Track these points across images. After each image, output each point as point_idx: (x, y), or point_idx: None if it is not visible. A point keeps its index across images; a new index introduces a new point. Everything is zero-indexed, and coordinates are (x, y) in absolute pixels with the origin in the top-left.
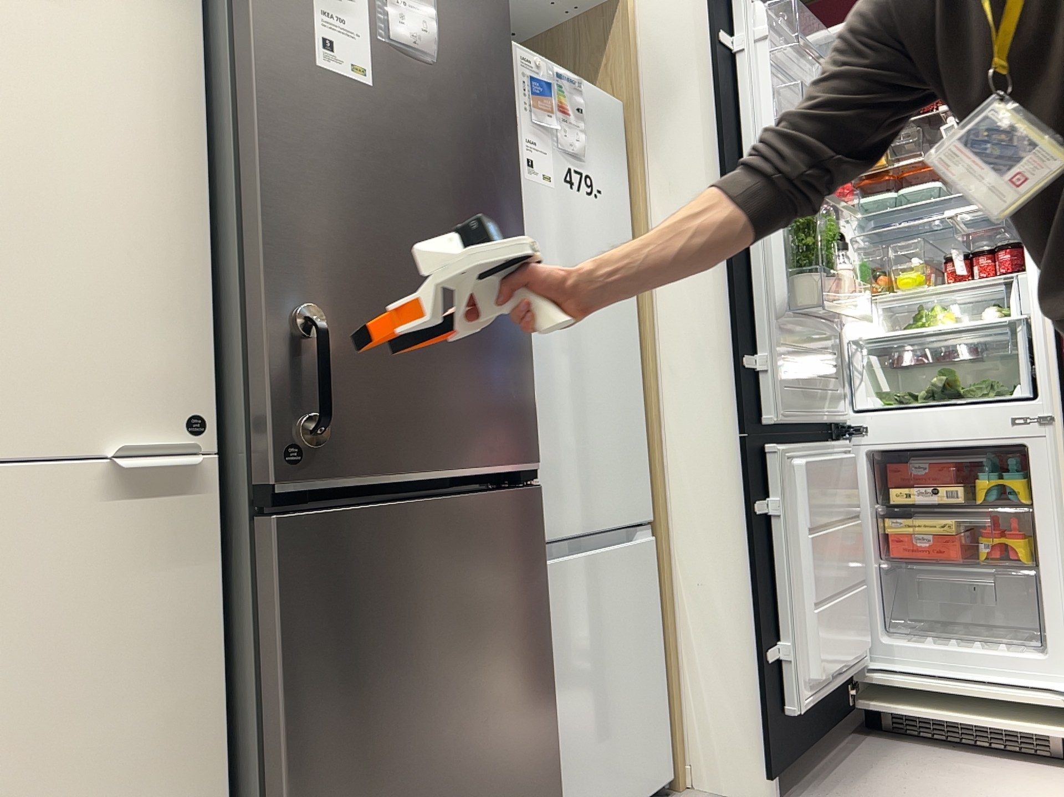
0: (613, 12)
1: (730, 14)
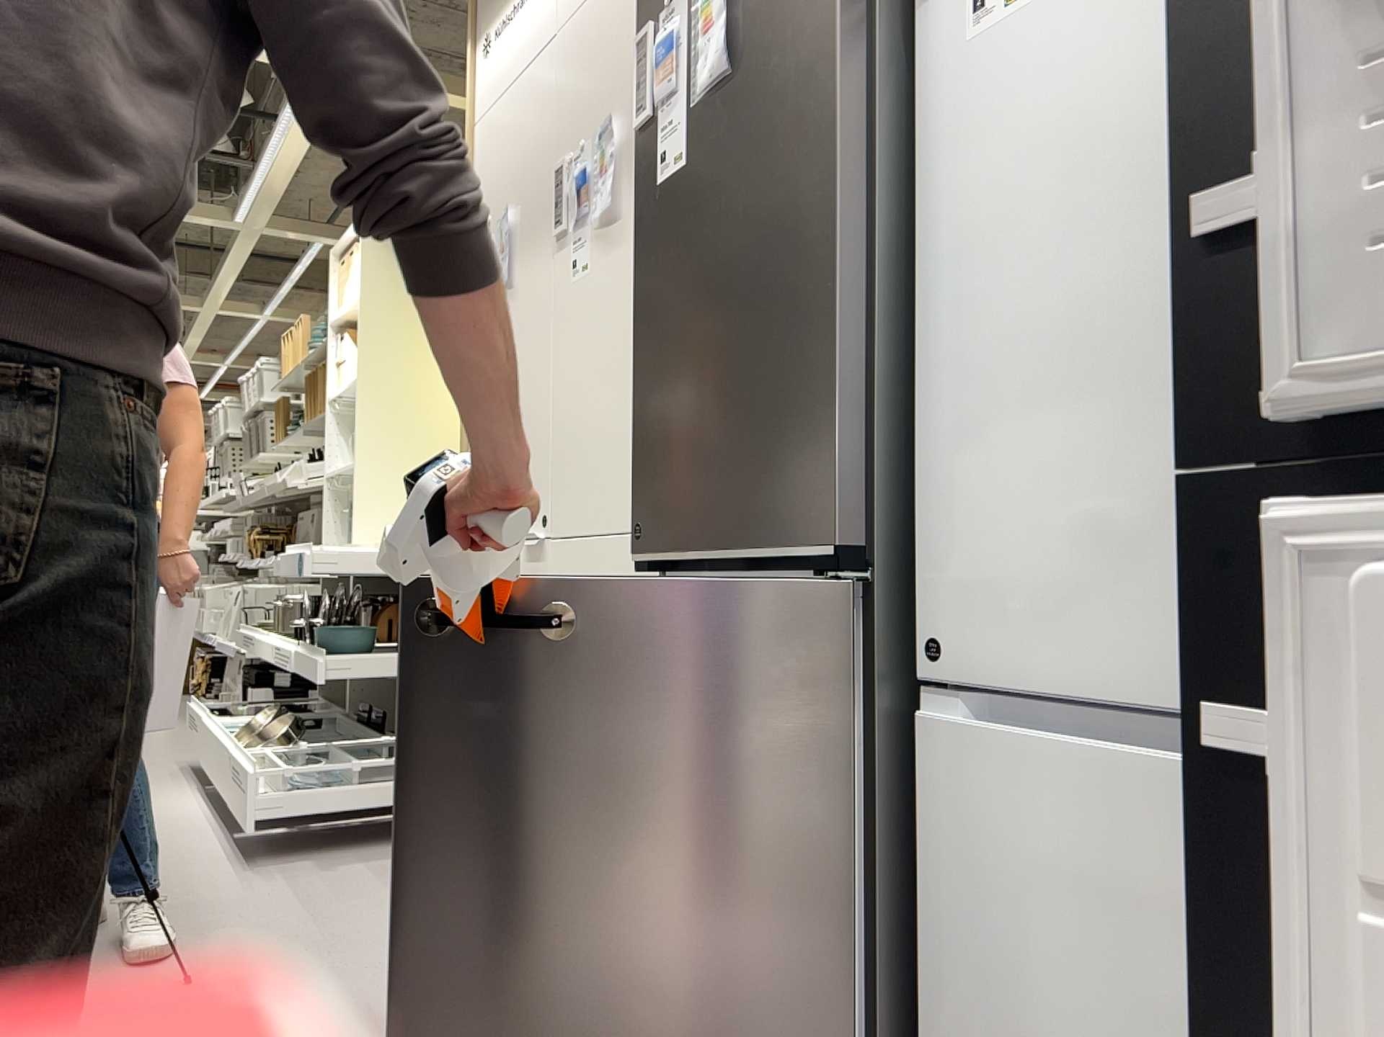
0: None
1: None
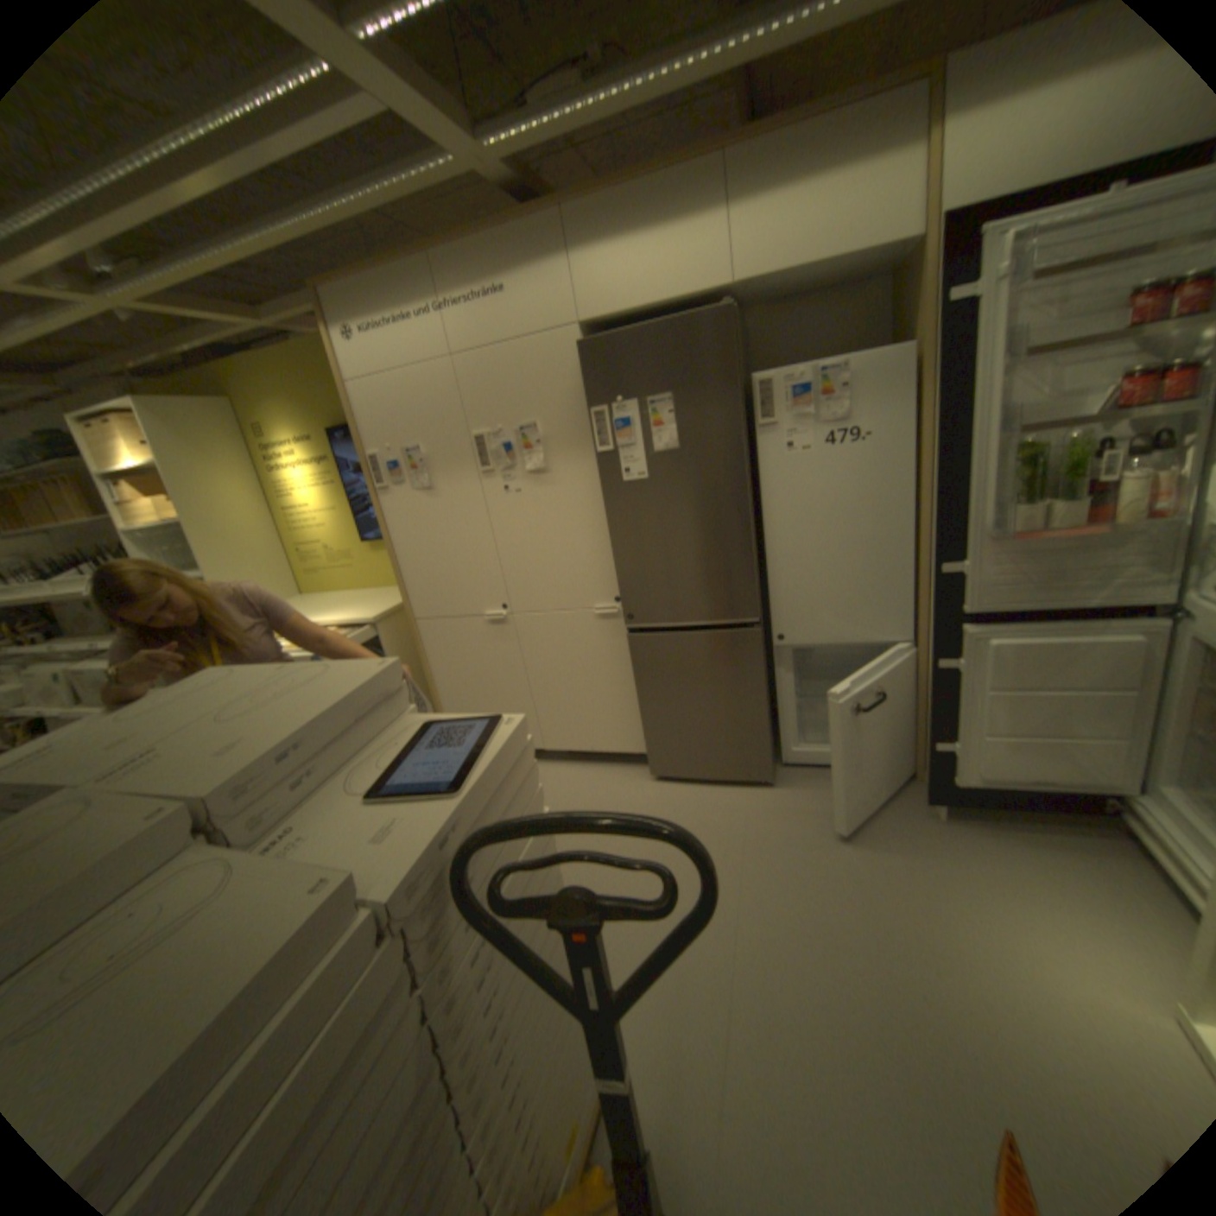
0: (924, 250)
1: (977, 258)
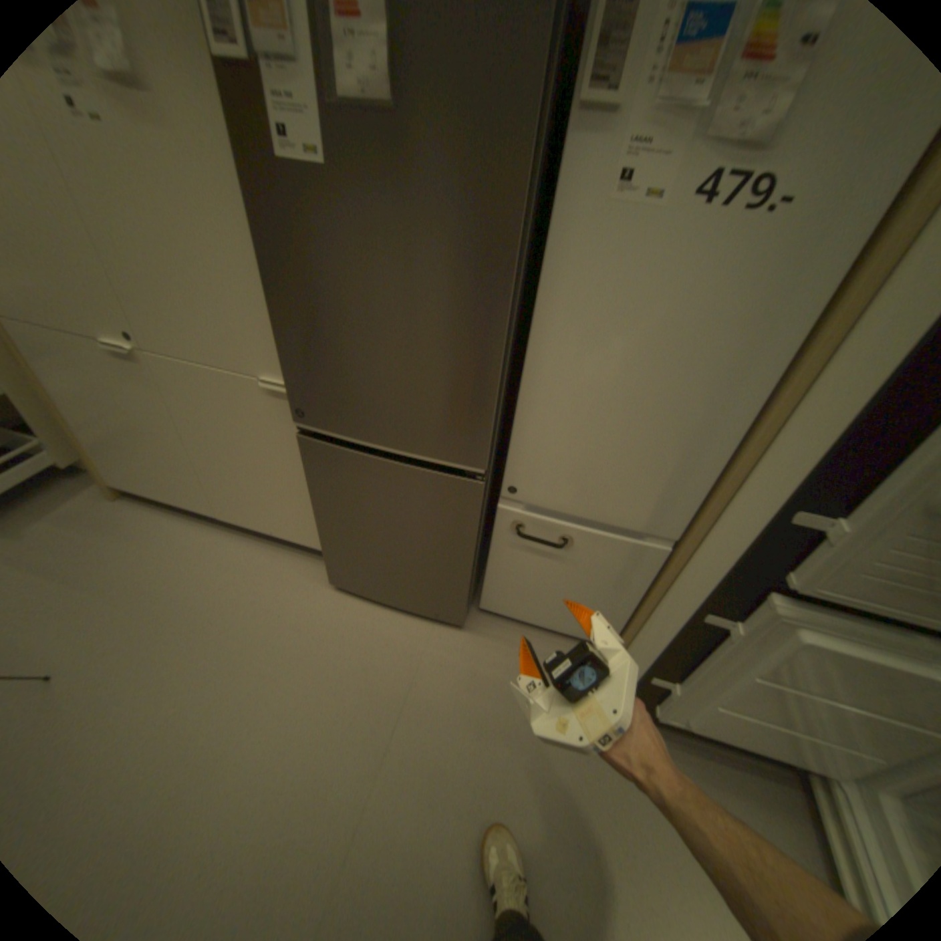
0: None
1: None
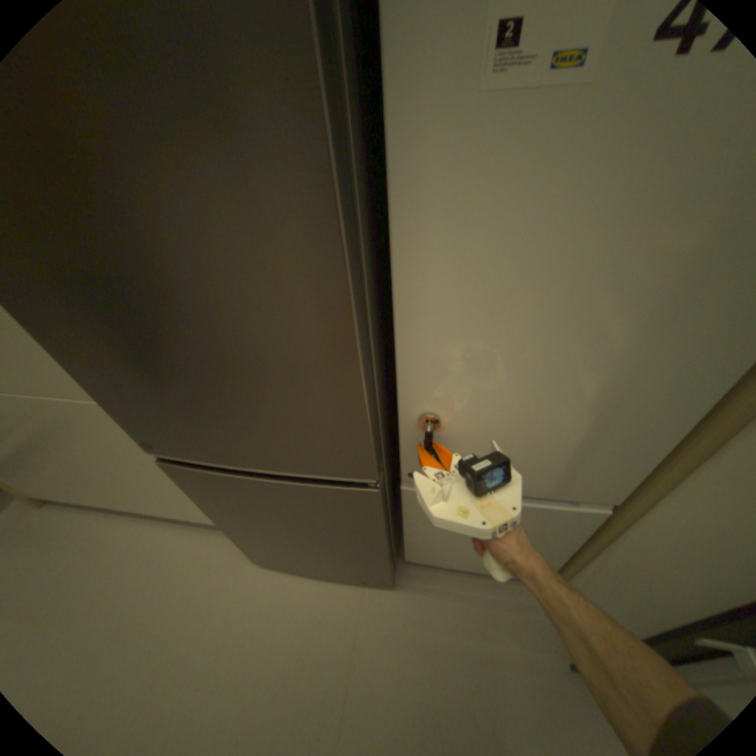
0: None
1: None
